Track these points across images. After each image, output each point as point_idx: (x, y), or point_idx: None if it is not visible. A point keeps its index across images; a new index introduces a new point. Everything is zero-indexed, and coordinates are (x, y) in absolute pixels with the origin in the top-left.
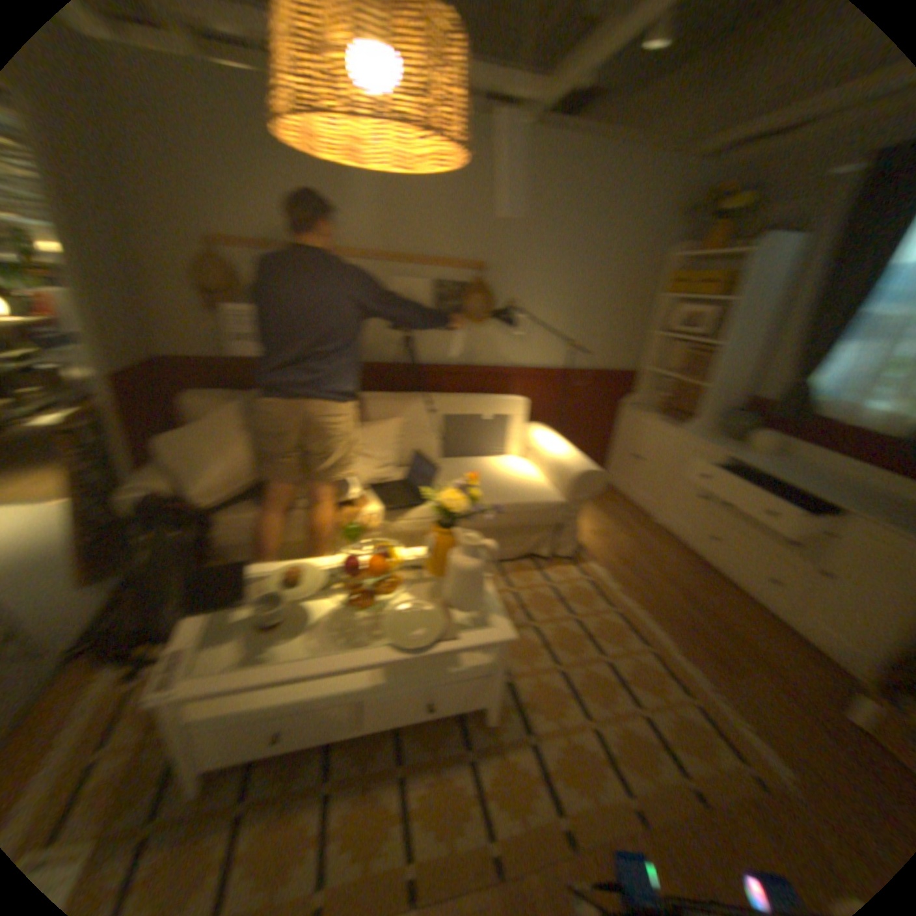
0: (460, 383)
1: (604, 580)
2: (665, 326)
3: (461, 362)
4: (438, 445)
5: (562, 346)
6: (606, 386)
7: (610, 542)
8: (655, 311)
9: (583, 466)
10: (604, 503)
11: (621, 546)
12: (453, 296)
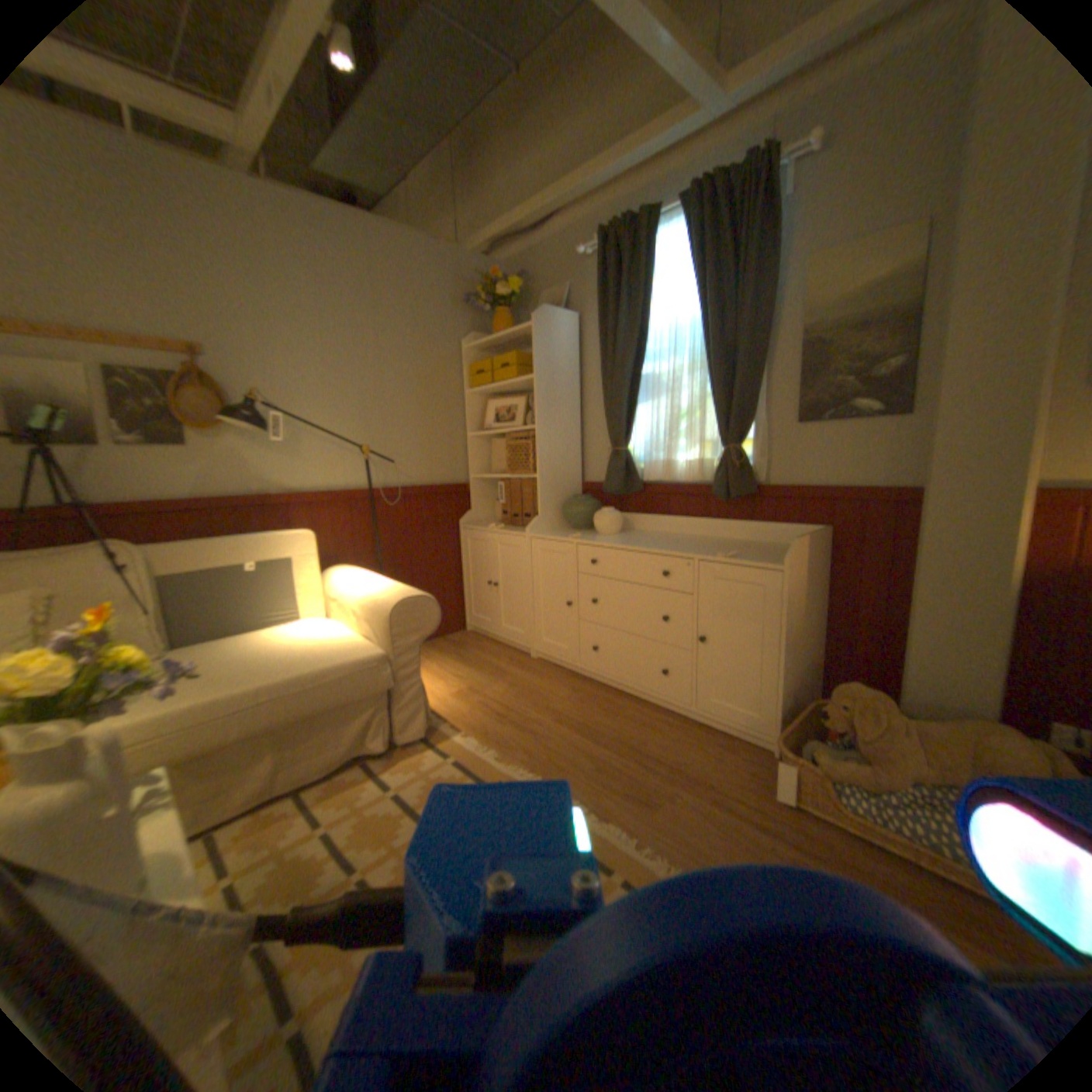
0: (189, 526)
1: (472, 753)
2: (479, 426)
3: (184, 493)
4: (139, 624)
5: (355, 458)
6: (430, 505)
7: (478, 699)
8: (463, 411)
9: (398, 594)
10: (467, 654)
11: (492, 698)
12: (139, 389)
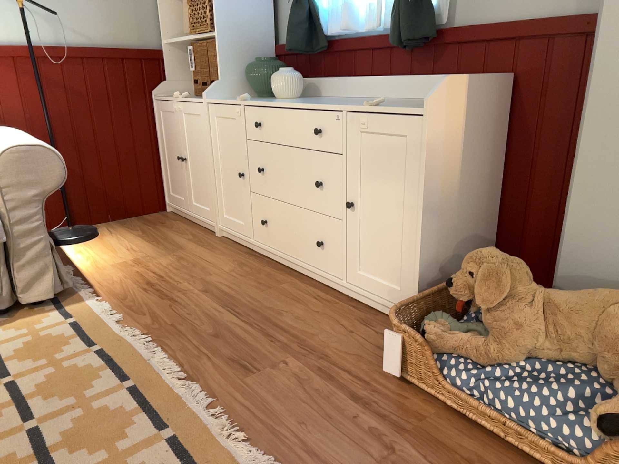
0: None
1: (97, 315)
2: None
3: None
4: None
5: (18, 12)
6: (116, 73)
7: (138, 269)
8: None
9: (14, 144)
10: (153, 231)
11: (152, 269)
12: None
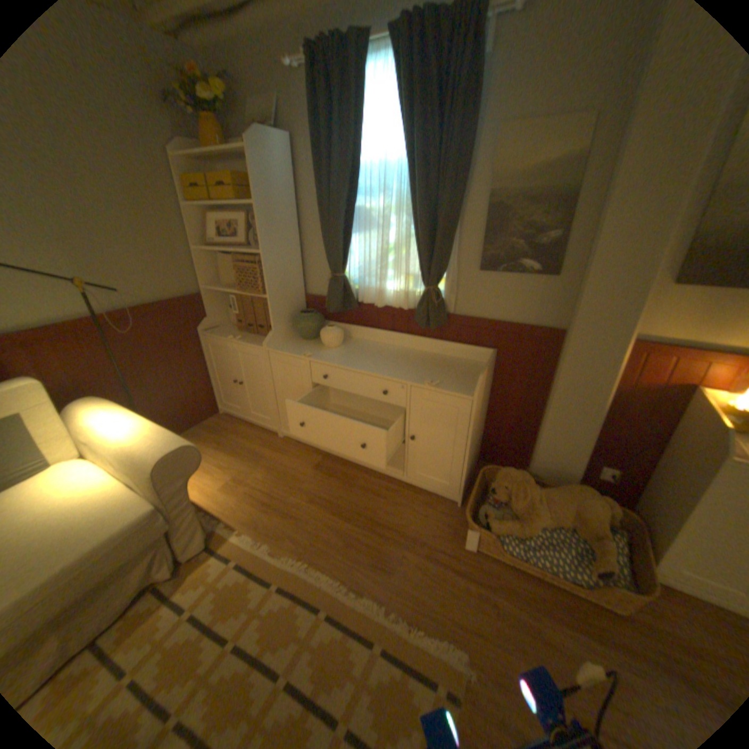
0: None
1: (248, 552)
2: (202, 238)
3: None
4: None
5: (68, 286)
6: (166, 319)
7: (243, 490)
8: (182, 223)
9: (155, 450)
10: (225, 441)
11: (255, 487)
12: None
